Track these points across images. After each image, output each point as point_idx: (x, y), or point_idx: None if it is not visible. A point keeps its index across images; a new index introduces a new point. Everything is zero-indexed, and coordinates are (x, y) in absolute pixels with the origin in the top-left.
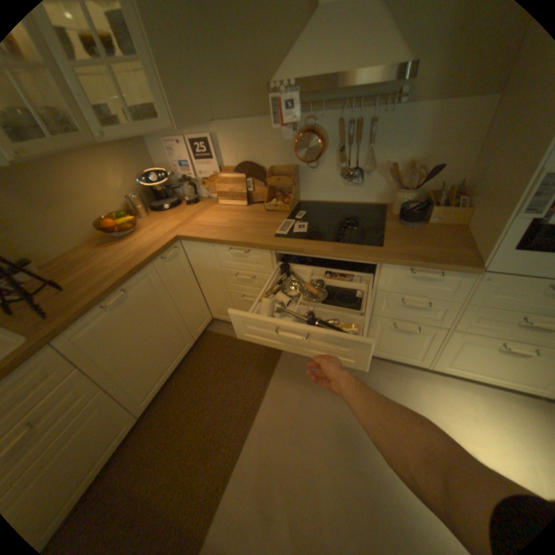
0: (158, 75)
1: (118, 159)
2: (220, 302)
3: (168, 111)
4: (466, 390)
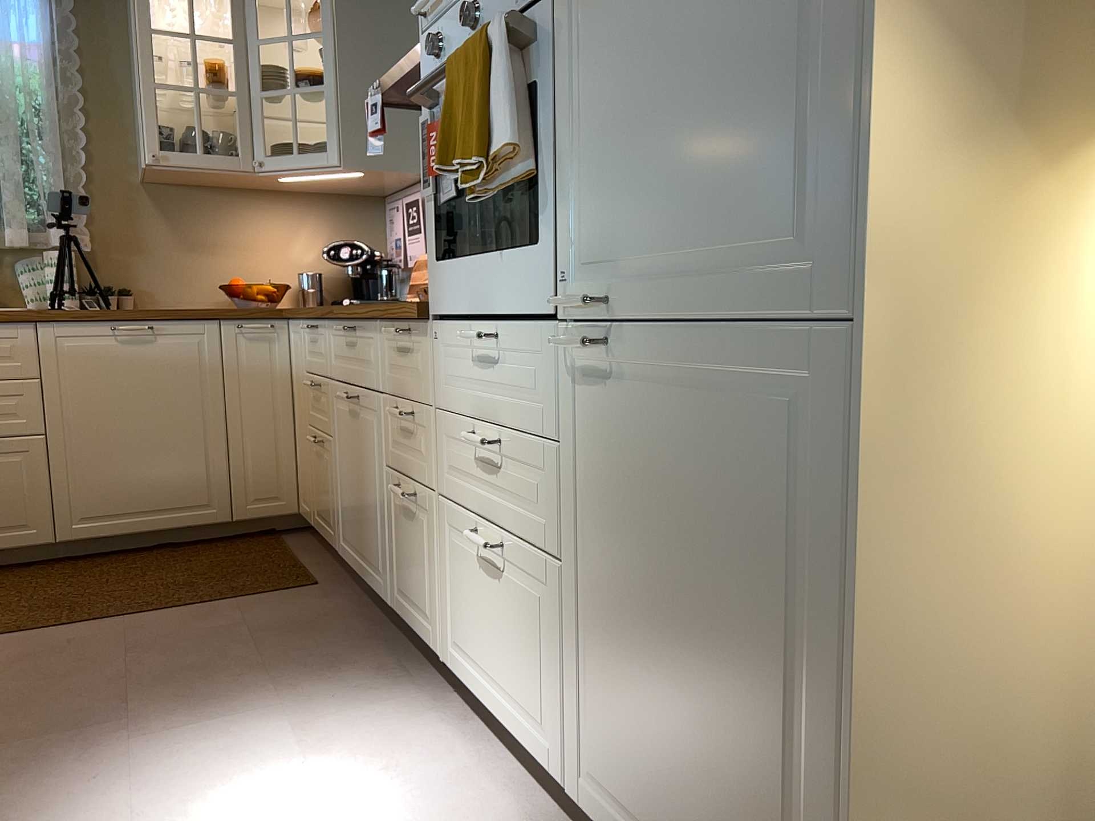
0: (339, 104)
1: (325, 225)
2: (303, 464)
3: (342, 145)
4: (470, 752)
